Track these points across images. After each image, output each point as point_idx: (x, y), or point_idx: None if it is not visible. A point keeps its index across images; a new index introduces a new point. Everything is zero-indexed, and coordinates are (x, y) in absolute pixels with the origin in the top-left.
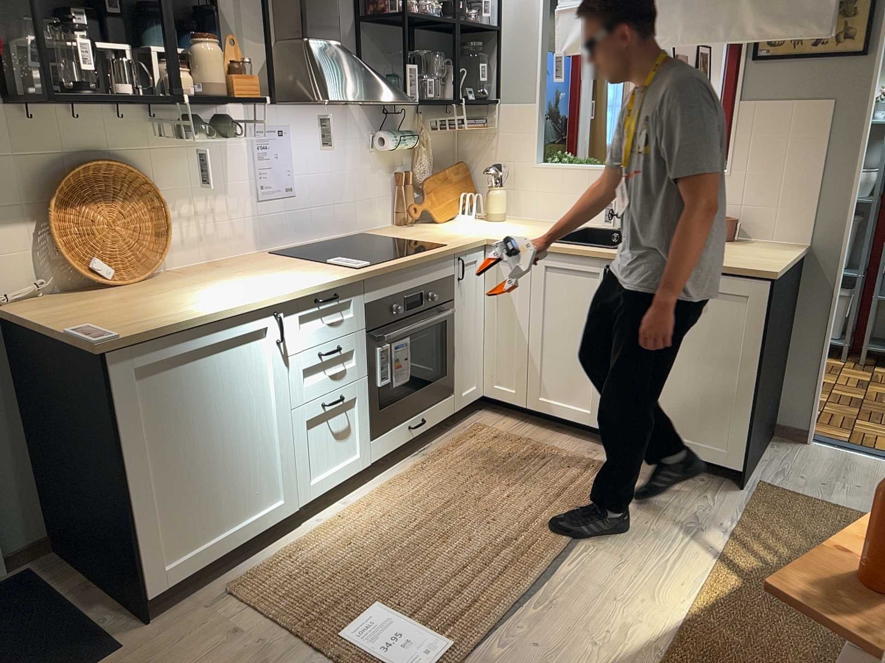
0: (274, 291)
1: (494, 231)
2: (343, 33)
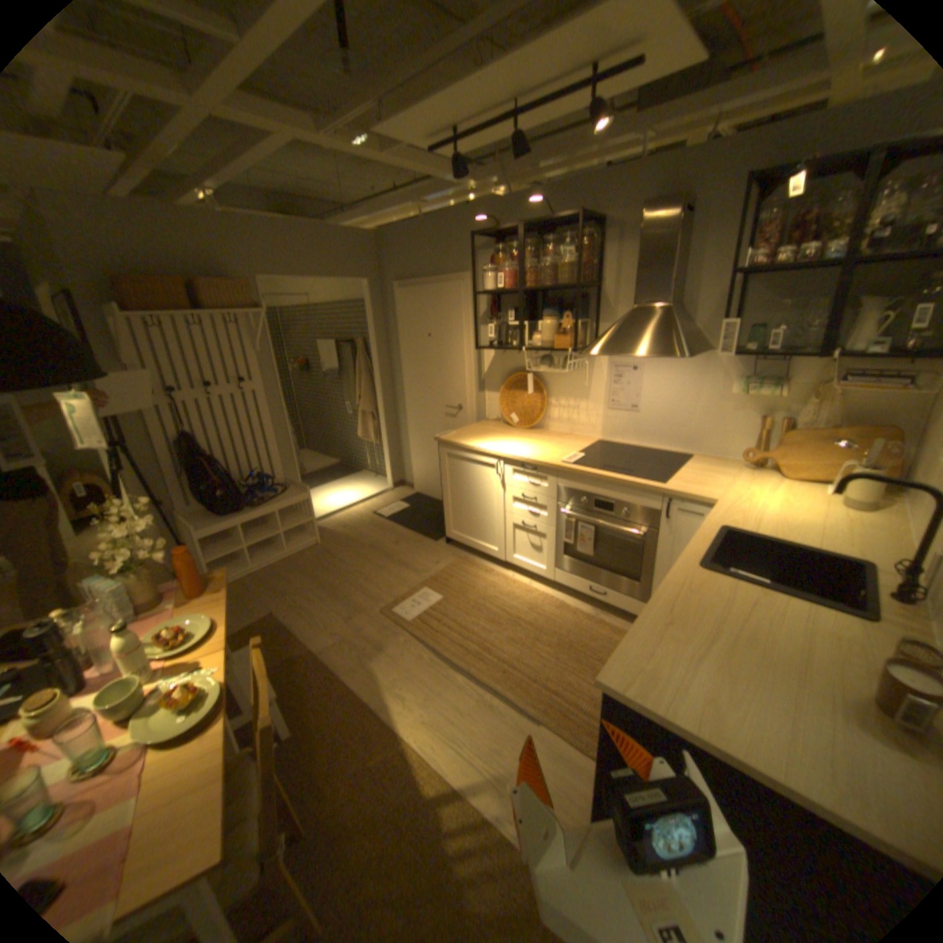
0: (506, 451)
1: (766, 504)
2: (723, 287)
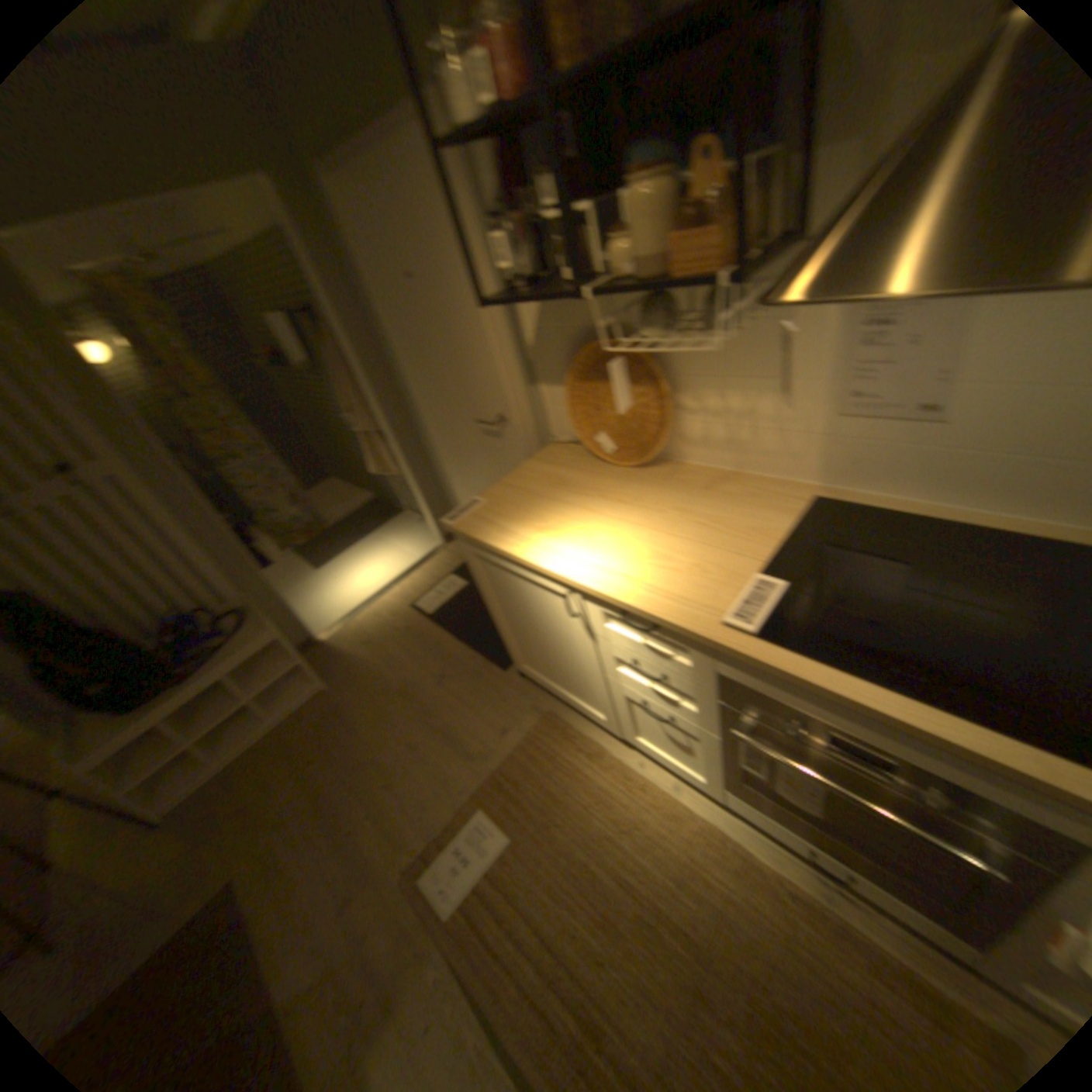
0: (579, 569)
1: None
2: None
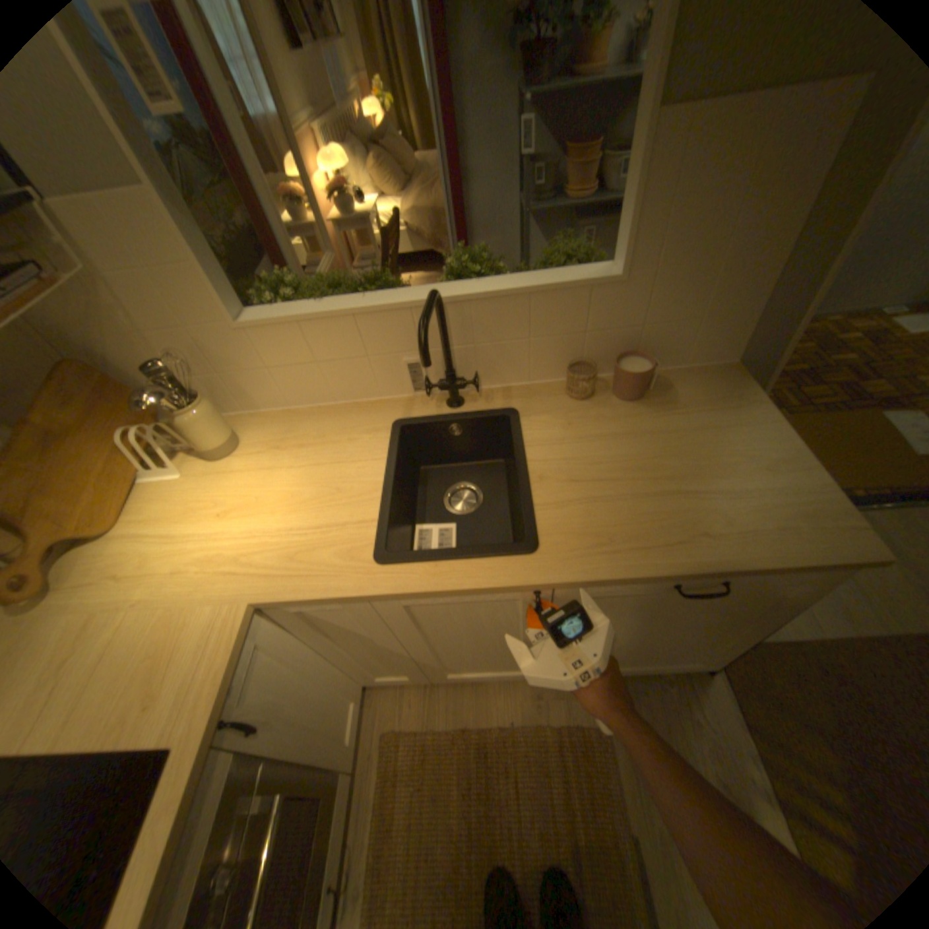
0: None
1: (241, 534)
2: None
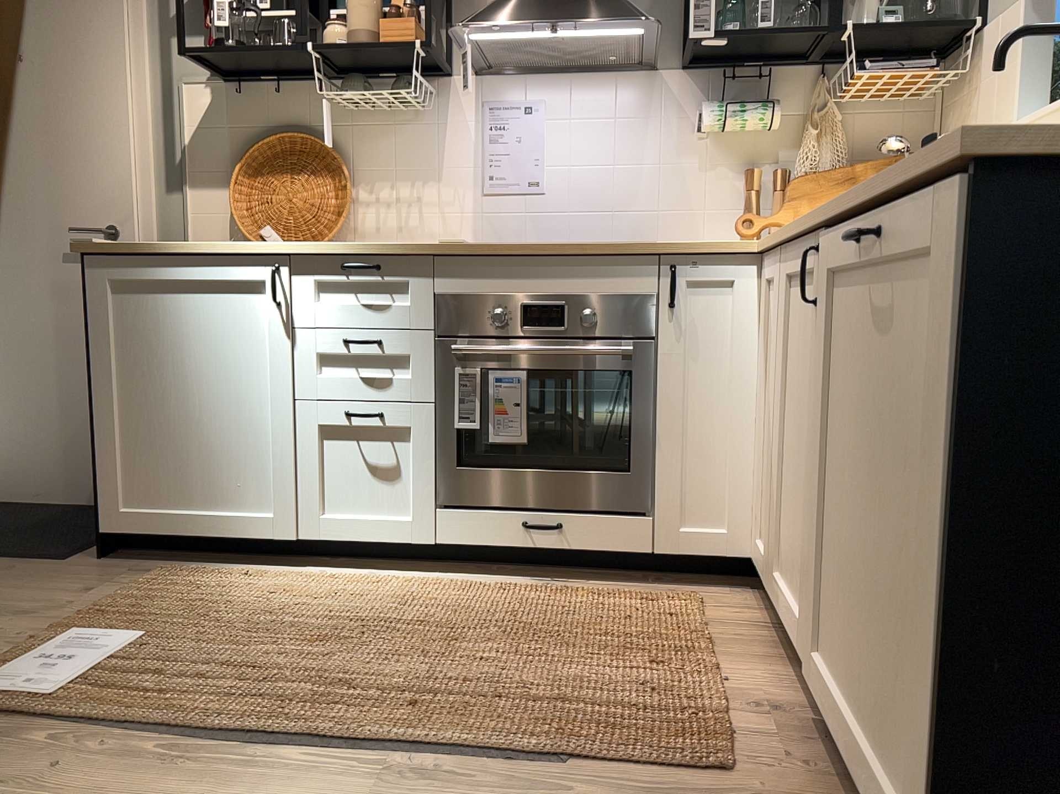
0: (295, 245)
1: None
2: None
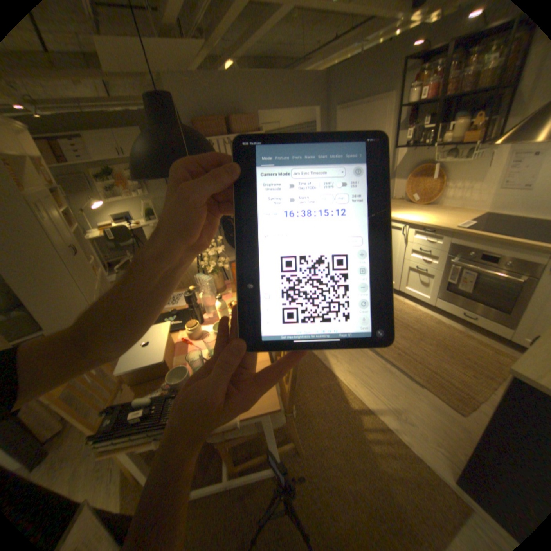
0: (411, 218)
1: None
2: None
